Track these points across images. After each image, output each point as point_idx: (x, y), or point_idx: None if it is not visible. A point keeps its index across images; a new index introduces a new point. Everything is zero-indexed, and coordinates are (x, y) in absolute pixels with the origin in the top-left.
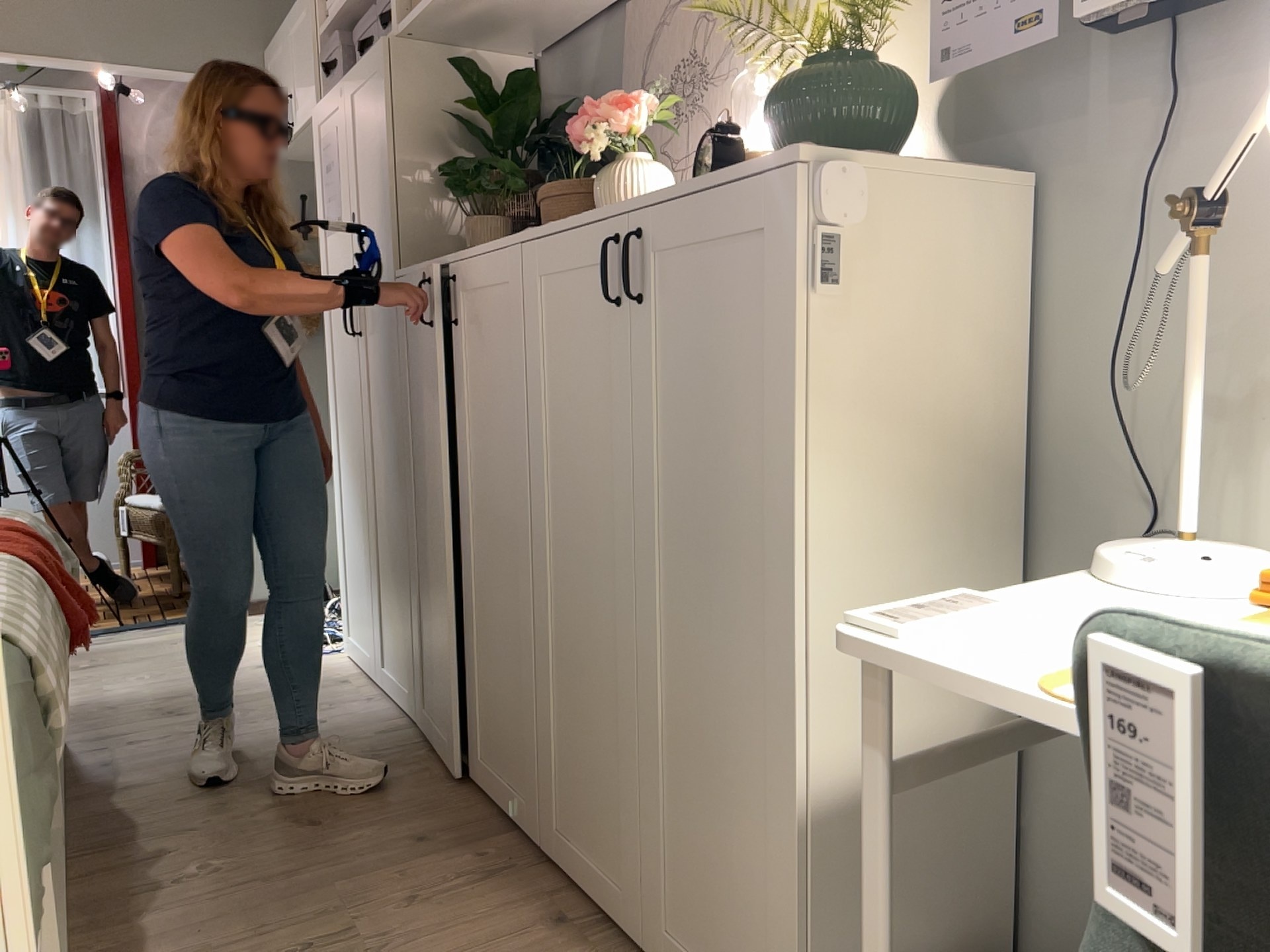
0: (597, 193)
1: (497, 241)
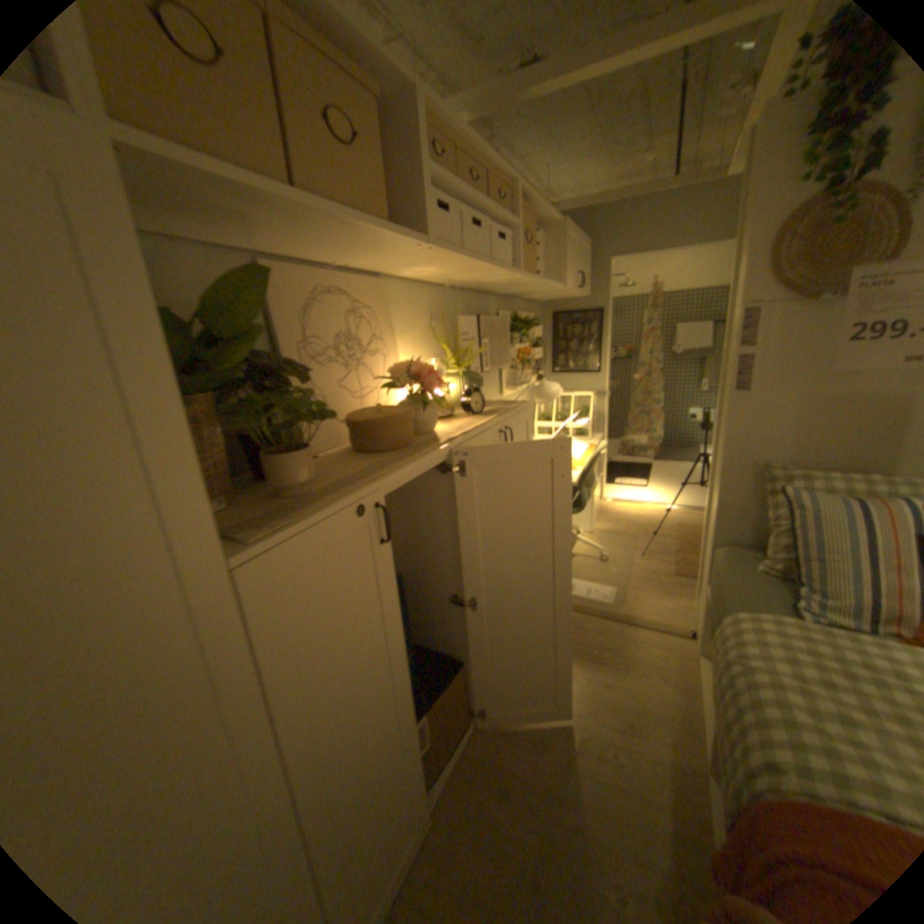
0: (420, 414)
1: (428, 450)
